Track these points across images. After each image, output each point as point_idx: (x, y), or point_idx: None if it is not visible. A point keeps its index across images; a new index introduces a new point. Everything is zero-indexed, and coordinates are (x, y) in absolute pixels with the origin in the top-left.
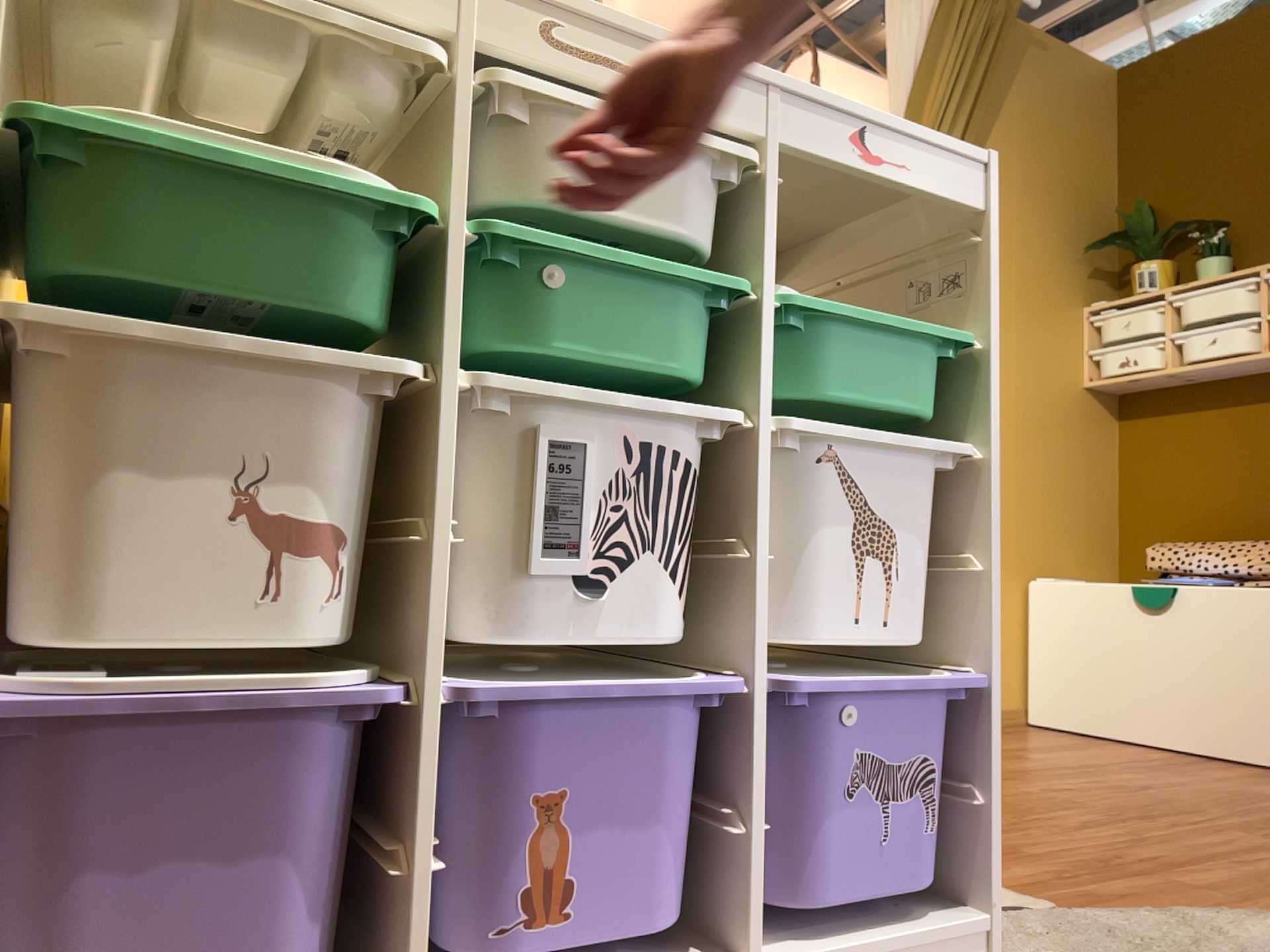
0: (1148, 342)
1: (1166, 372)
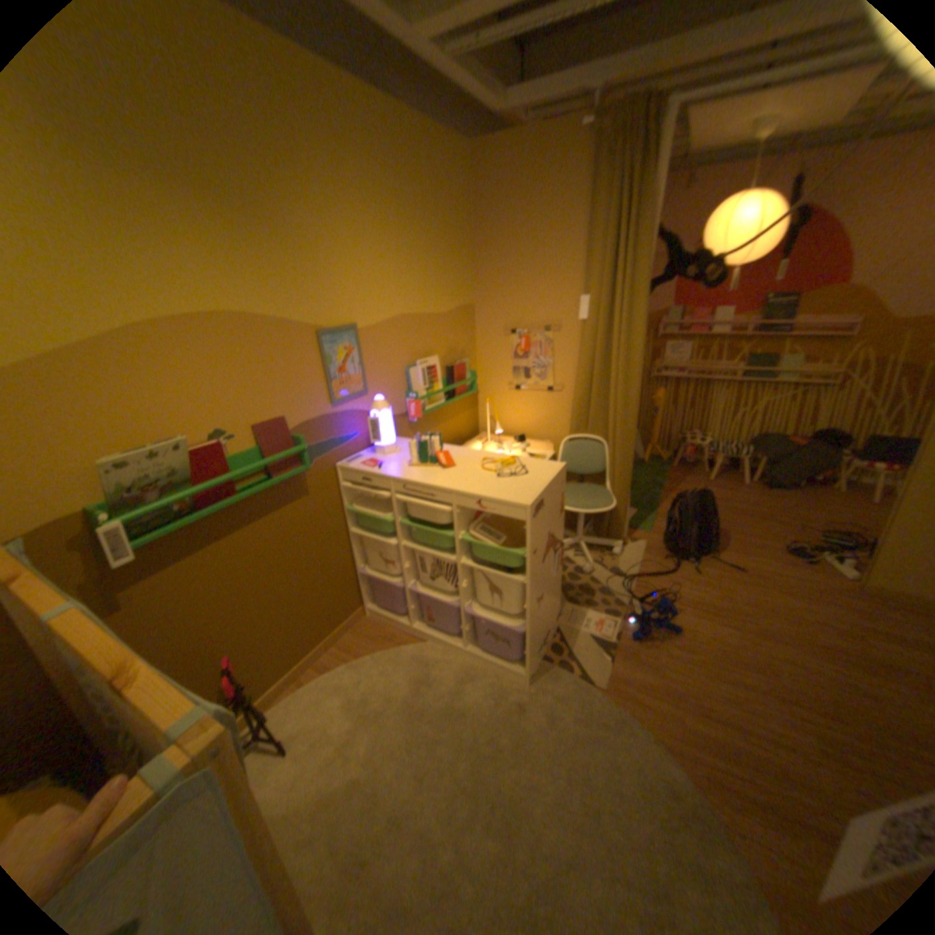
0: None
1: None
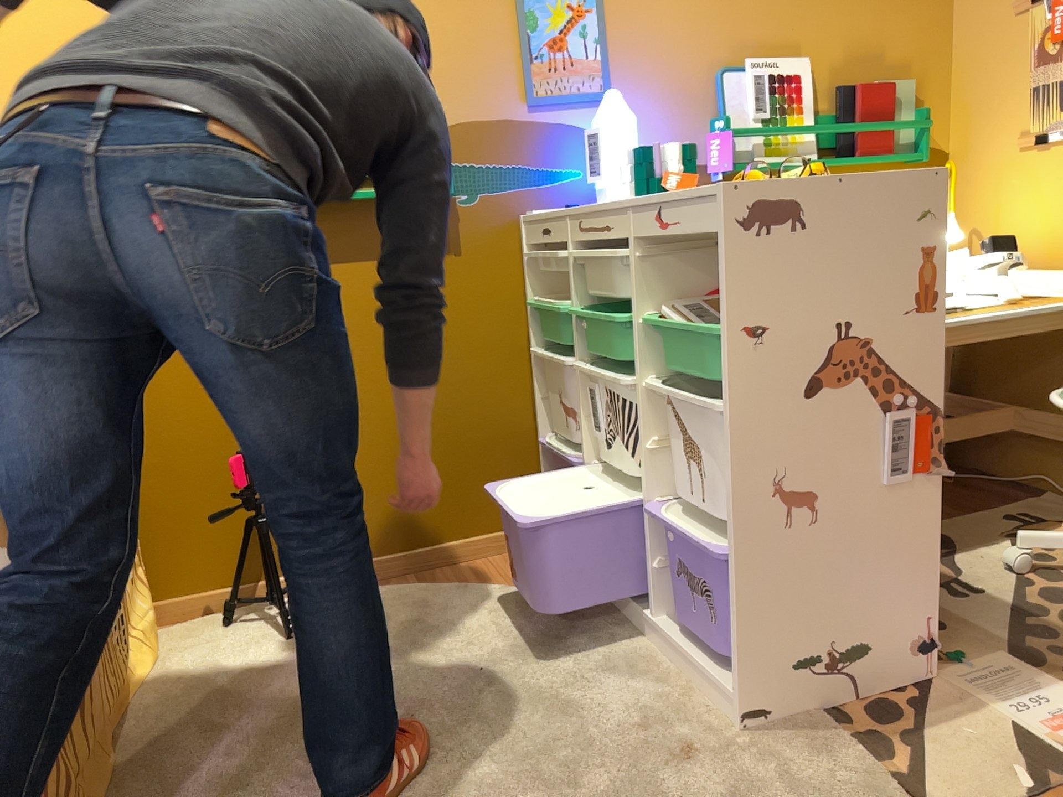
0: None
1: None
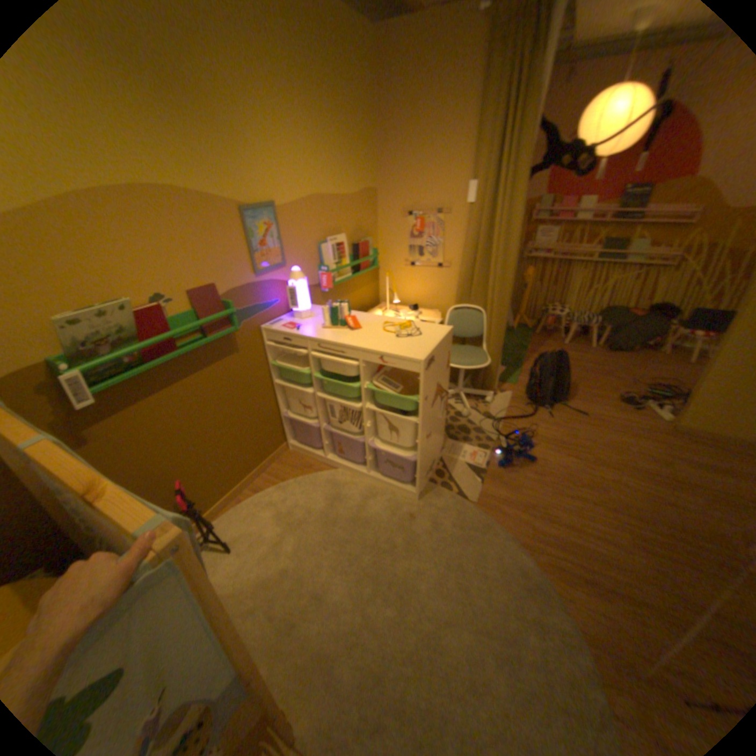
0: None
1: None
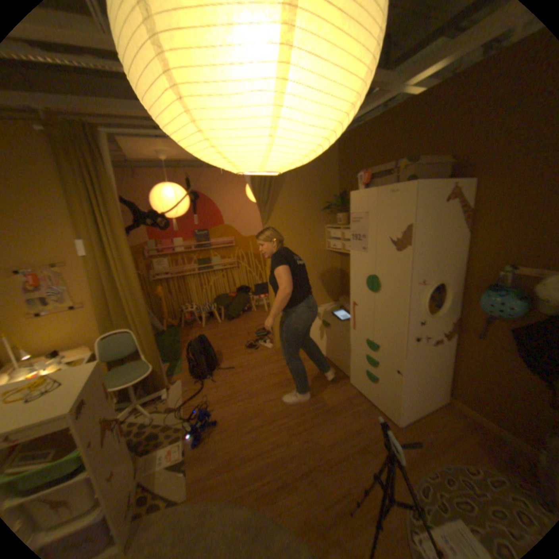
0: (340, 241)
1: (343, 252)
